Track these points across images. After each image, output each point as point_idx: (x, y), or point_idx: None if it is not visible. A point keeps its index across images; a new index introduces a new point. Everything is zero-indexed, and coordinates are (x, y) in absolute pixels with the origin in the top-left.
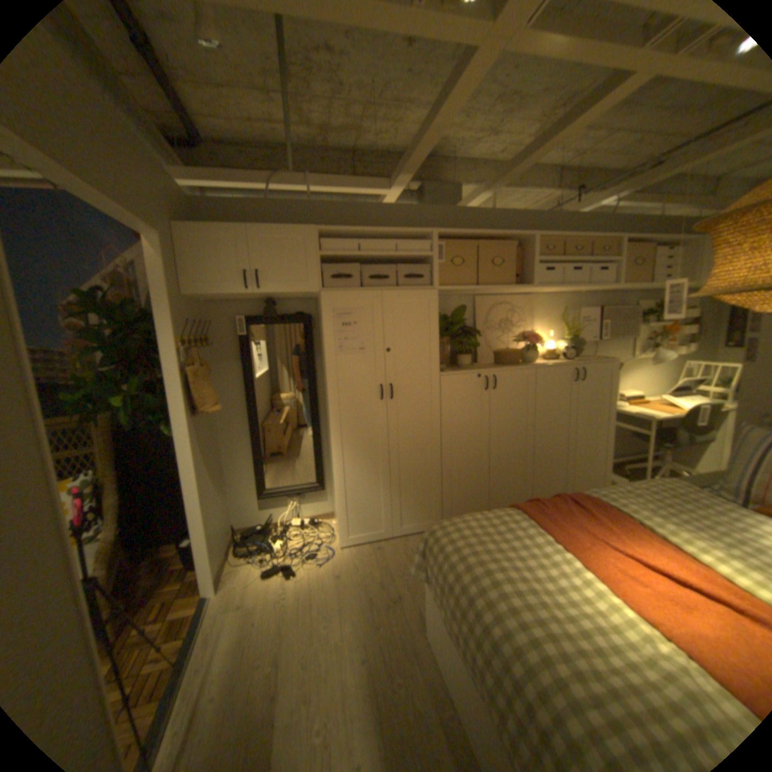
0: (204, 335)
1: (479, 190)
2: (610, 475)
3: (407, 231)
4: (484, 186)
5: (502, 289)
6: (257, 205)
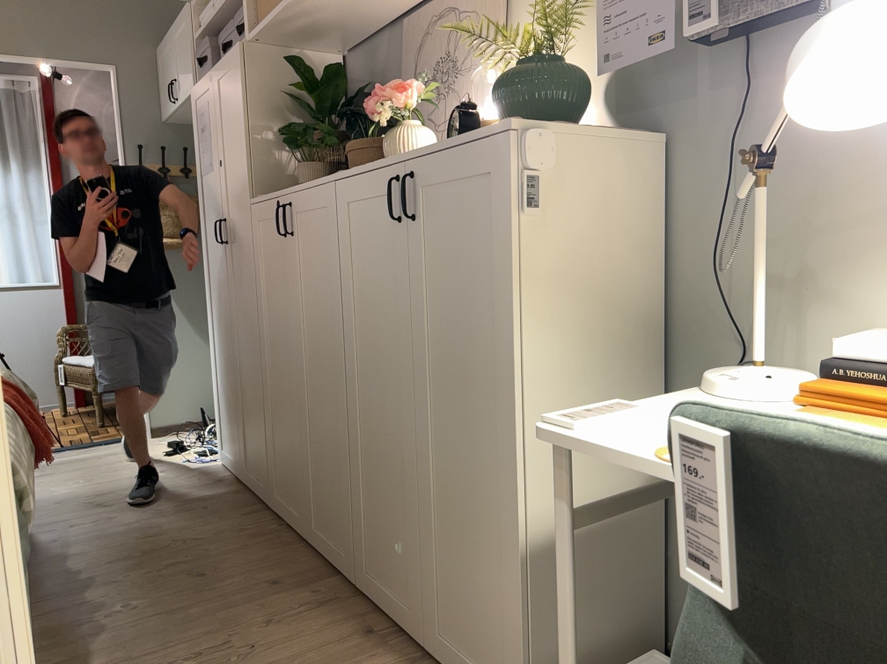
0: None
1: None
2: (523, 657)
3: None
4: None
5: None
6: None
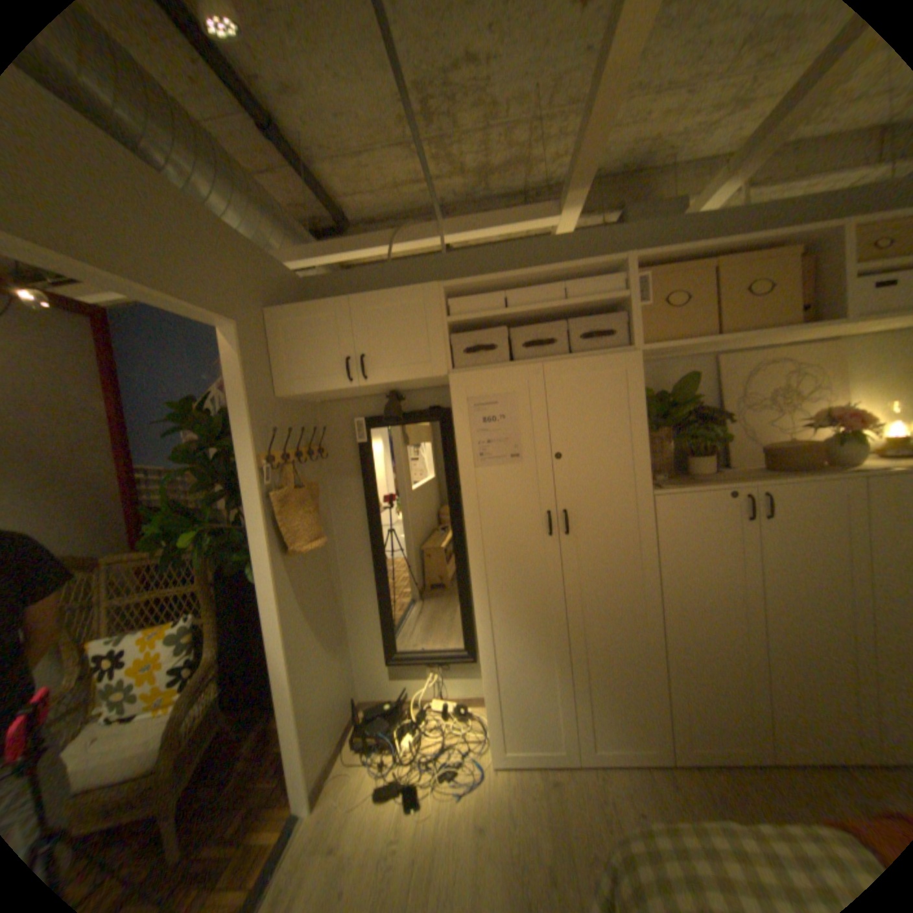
0: (321, 446)
1: (716, 182)
2: None
3: (582, 264)
4: (724, 173)
5: (774, 335)
6: (379, 274)
